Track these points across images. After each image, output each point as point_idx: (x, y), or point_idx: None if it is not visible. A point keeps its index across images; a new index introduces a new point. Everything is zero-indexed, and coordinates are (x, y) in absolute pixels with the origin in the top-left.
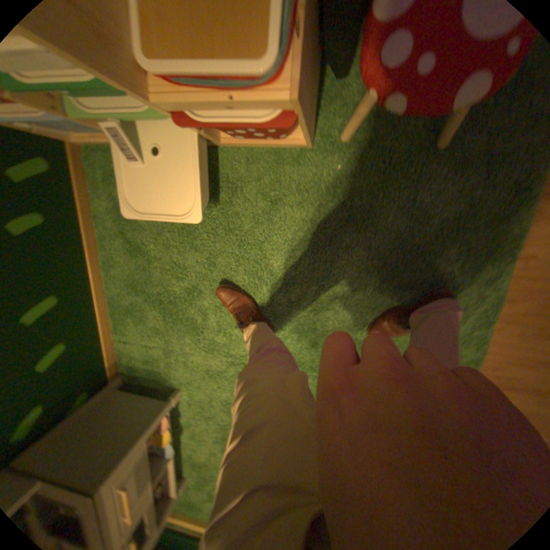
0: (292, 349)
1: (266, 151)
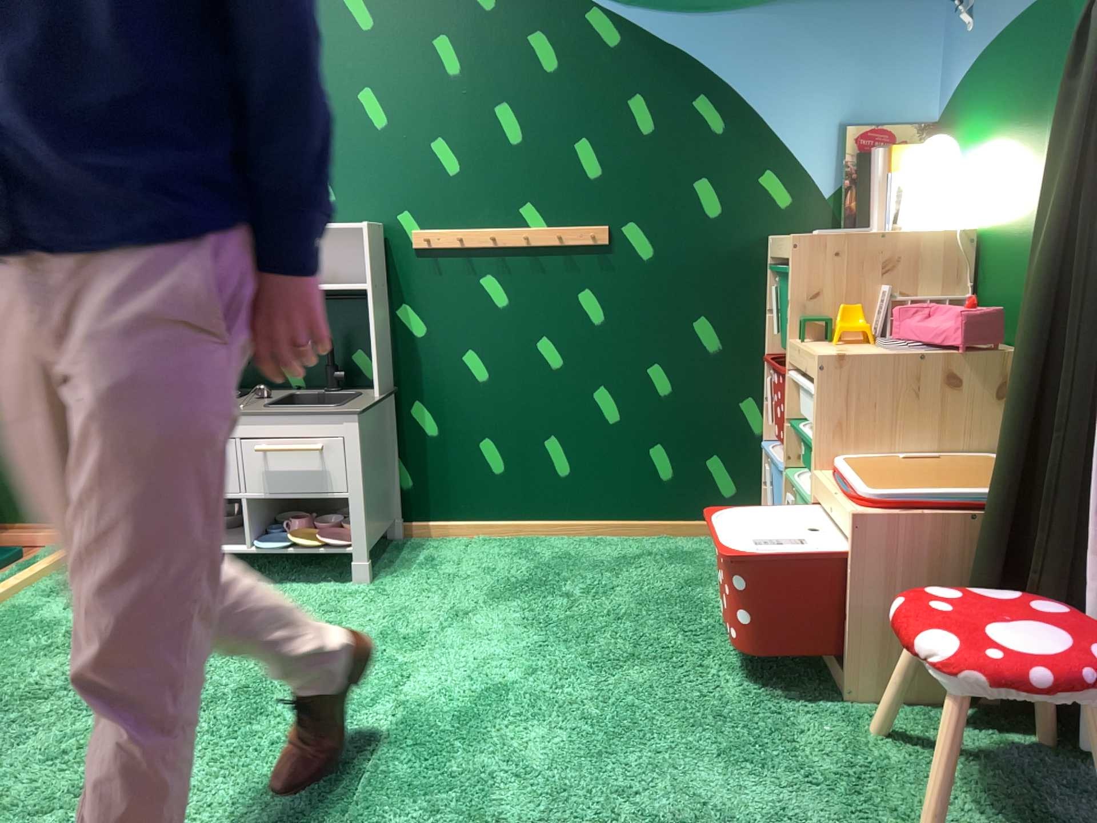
0: (456, 696)
1: (817, 662)
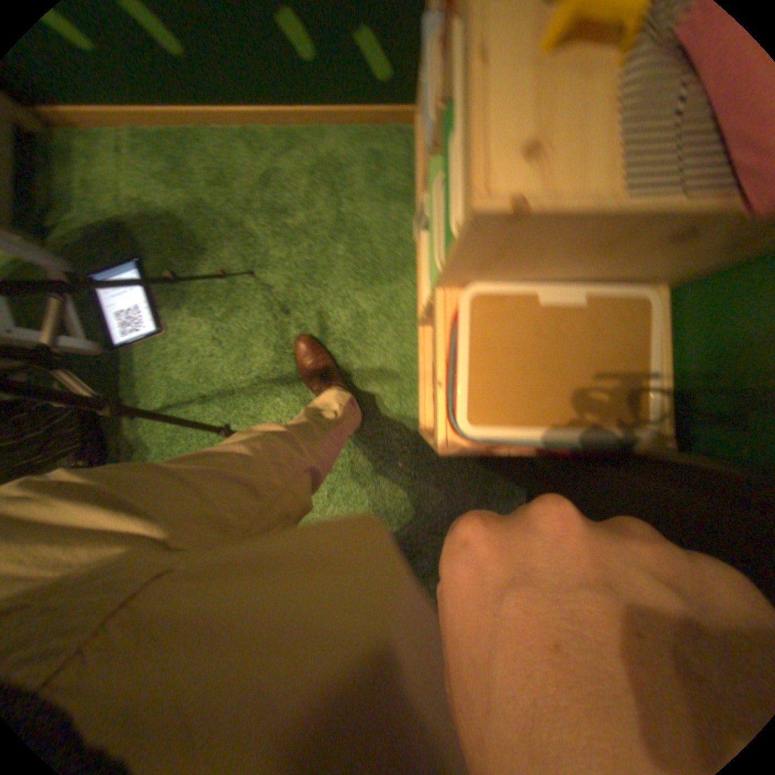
0: (151, 433)
1: (408, 378)
